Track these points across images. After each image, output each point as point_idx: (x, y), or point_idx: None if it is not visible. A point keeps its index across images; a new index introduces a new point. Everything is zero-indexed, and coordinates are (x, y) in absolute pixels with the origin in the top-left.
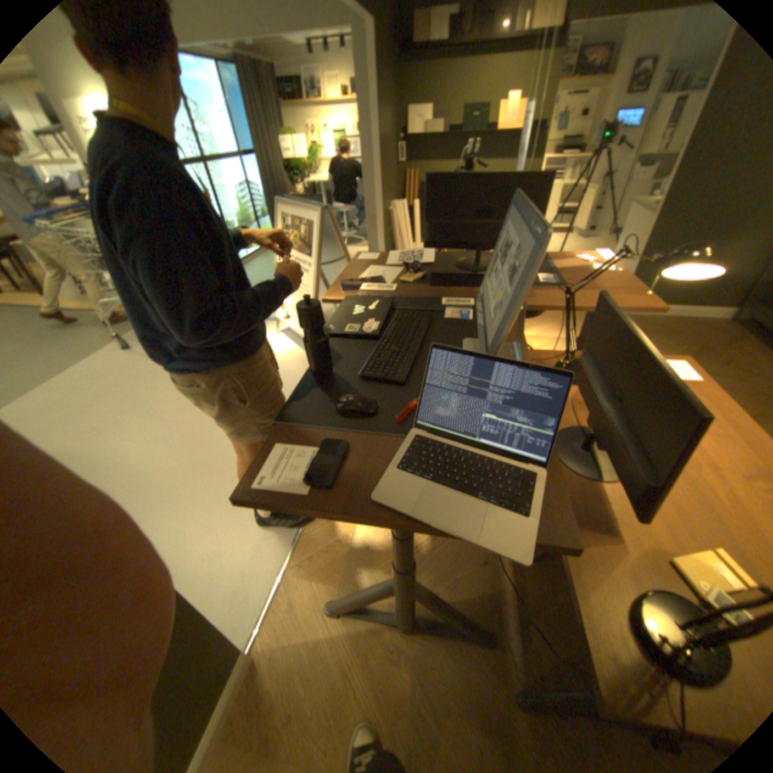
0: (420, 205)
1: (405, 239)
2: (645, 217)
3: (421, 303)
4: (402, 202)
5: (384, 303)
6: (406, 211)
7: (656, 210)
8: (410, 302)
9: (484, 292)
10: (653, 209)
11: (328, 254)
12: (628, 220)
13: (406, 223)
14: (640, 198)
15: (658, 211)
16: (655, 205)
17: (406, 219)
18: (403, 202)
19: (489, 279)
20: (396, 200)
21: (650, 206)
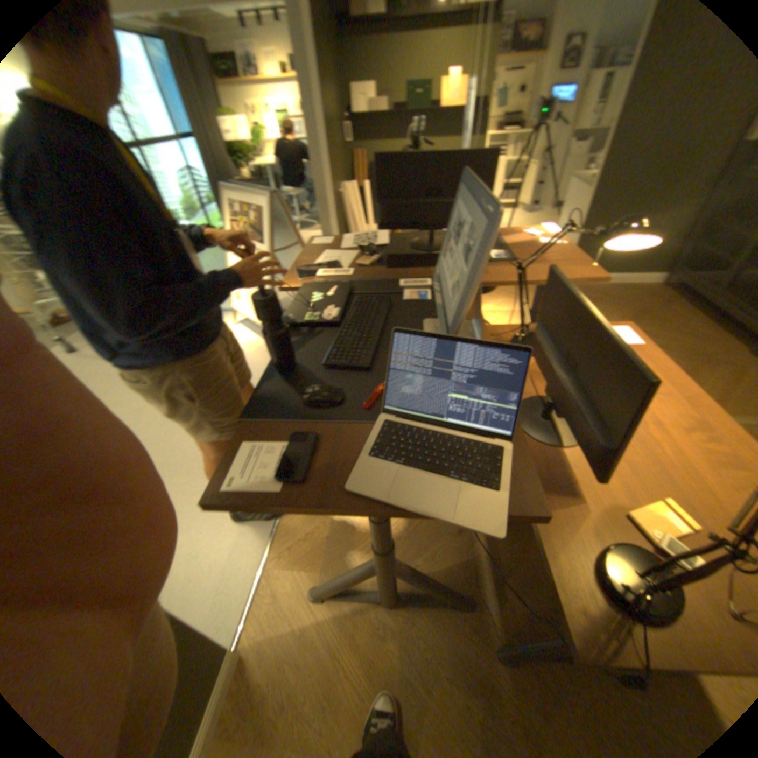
0: (369, 187)
1: (357, 222)
2: (581, 192)
3: (378, 287)
4: (351, 184)
5: (341, 289)
6: (355, 194)
7: (591, 184)
8: (367, 286)
9: (439, 272)
10: (588, 183)
11: (279, 241)
12: (567, 195)
13: (357, 205)
14: (576, 173)
15: (593, 185)
16: (590, 180)
17: (356, 202)
18: (352, 184)
19: (442, 259)
20: (344, 182)
21: (585, 181)
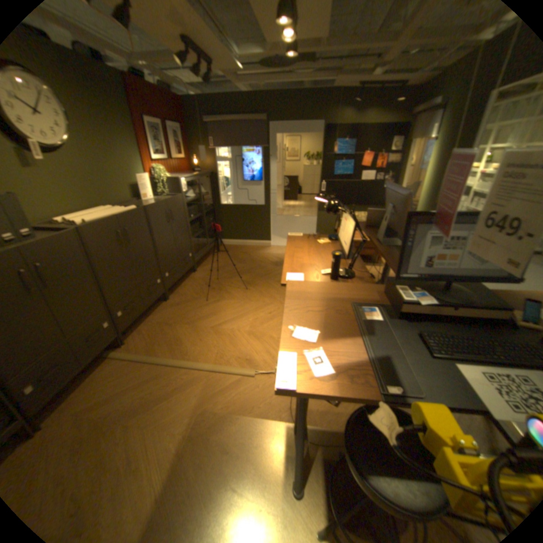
0: None
1: None
2: None
3: None
4: None
5: None
6: None
7: None
8: None
9: None
10: None
11: None
12: None
13: None
14: None
15: None
16: None
17: None
18: None
19: None
20: None
21: None
